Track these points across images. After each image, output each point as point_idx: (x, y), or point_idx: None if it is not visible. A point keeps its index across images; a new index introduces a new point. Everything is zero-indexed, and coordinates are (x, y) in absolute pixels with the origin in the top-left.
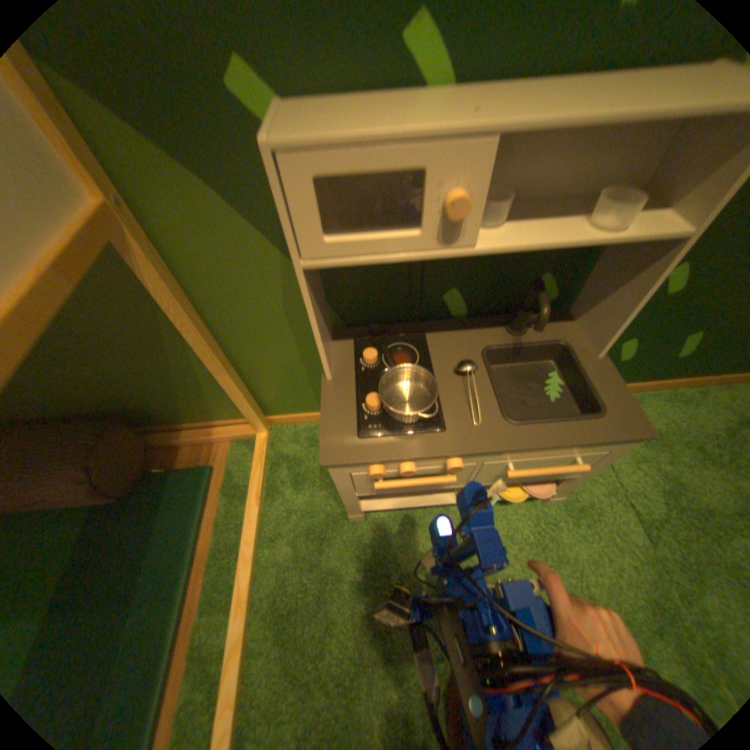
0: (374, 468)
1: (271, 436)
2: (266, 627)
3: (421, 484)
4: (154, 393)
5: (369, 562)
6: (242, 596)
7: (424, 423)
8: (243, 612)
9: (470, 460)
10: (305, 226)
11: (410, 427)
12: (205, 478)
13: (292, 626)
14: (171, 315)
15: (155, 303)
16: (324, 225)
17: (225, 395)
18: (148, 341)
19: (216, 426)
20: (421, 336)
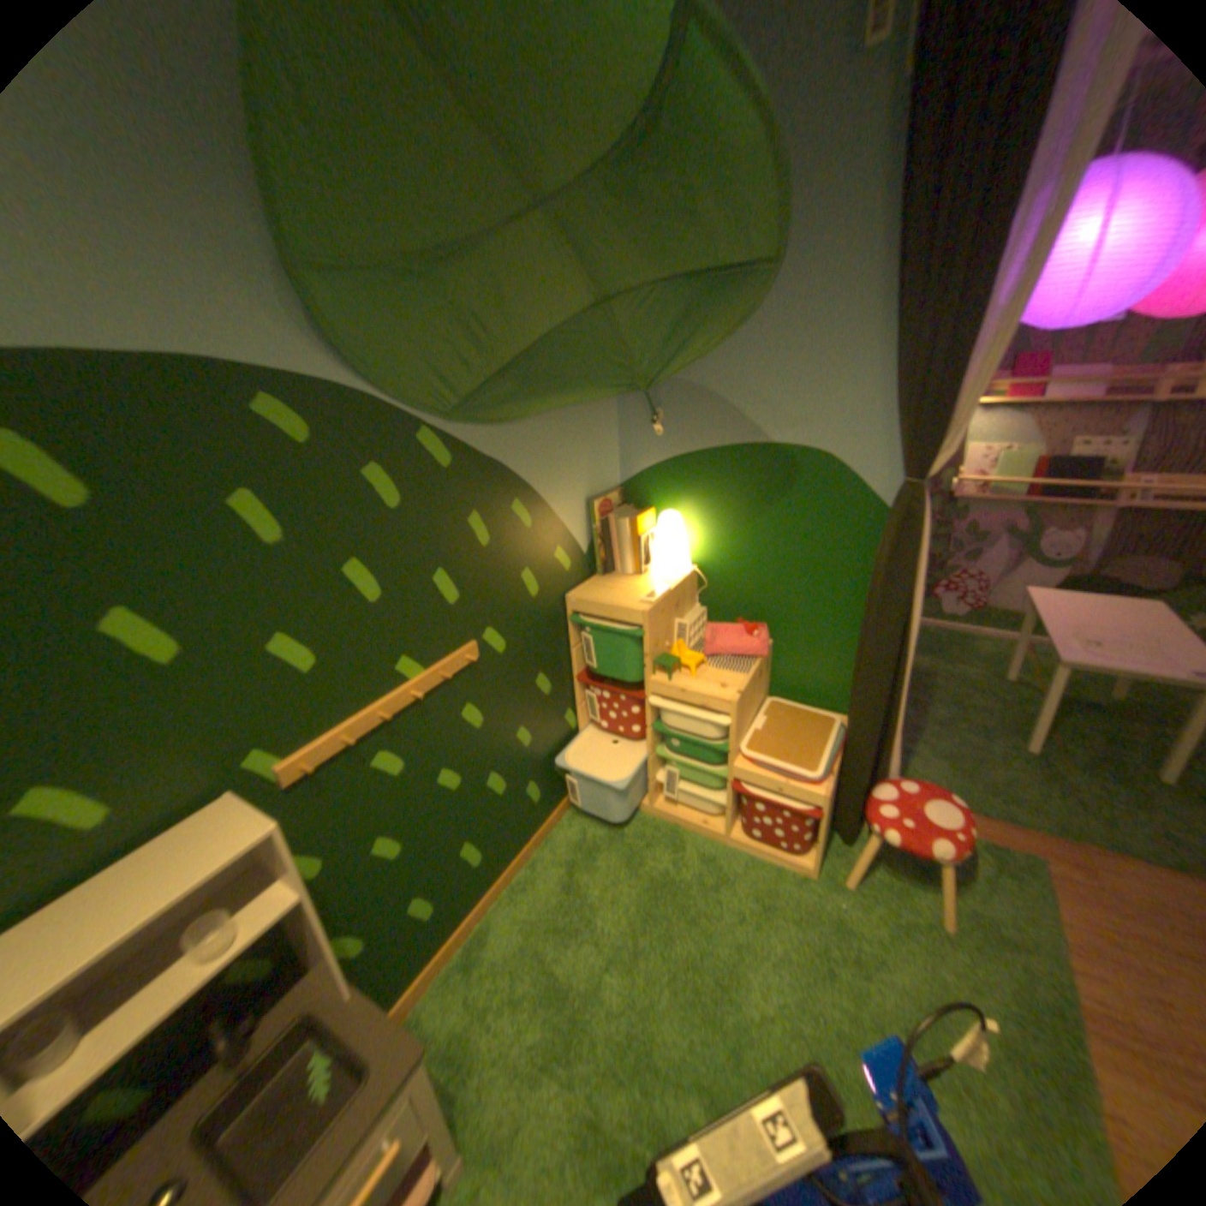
0: None
1: None
2: None
3: None
4: None
5: None
6: None
7: None
8: None
9: None
10: None
11: None
12: None
13: None
14: None
15: None
16: None
17: None
18: None
19: None
20: None
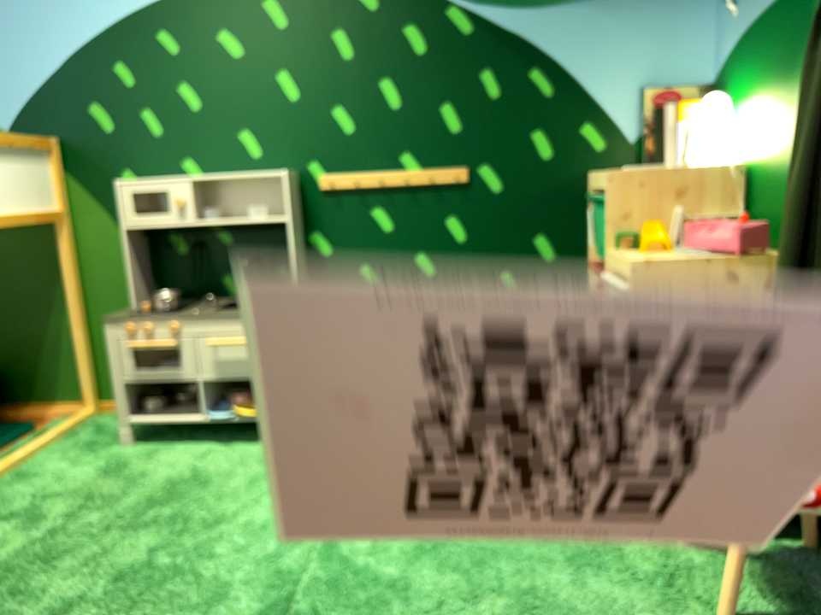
0: (125, 327)
1: (92, 415)
2: (9, 481)
3: (153, 348)
4: (22, 357)
5: (114, 462)
6: (4, 462)
7: (166, 314)
8: (0, 467)
9: (180, 325)
10: (124, 209)
11: (157, 314)
12: (22, 430)
13: (29, 481)
14: (61, 273)
15: (56, 273)
16: (131, 209)
17: (71, 367)
18: (40, 302)
19: (52, 408)
20: (203, 301)
